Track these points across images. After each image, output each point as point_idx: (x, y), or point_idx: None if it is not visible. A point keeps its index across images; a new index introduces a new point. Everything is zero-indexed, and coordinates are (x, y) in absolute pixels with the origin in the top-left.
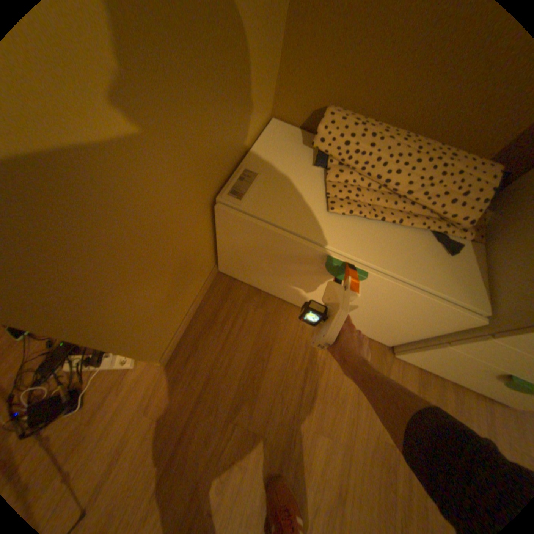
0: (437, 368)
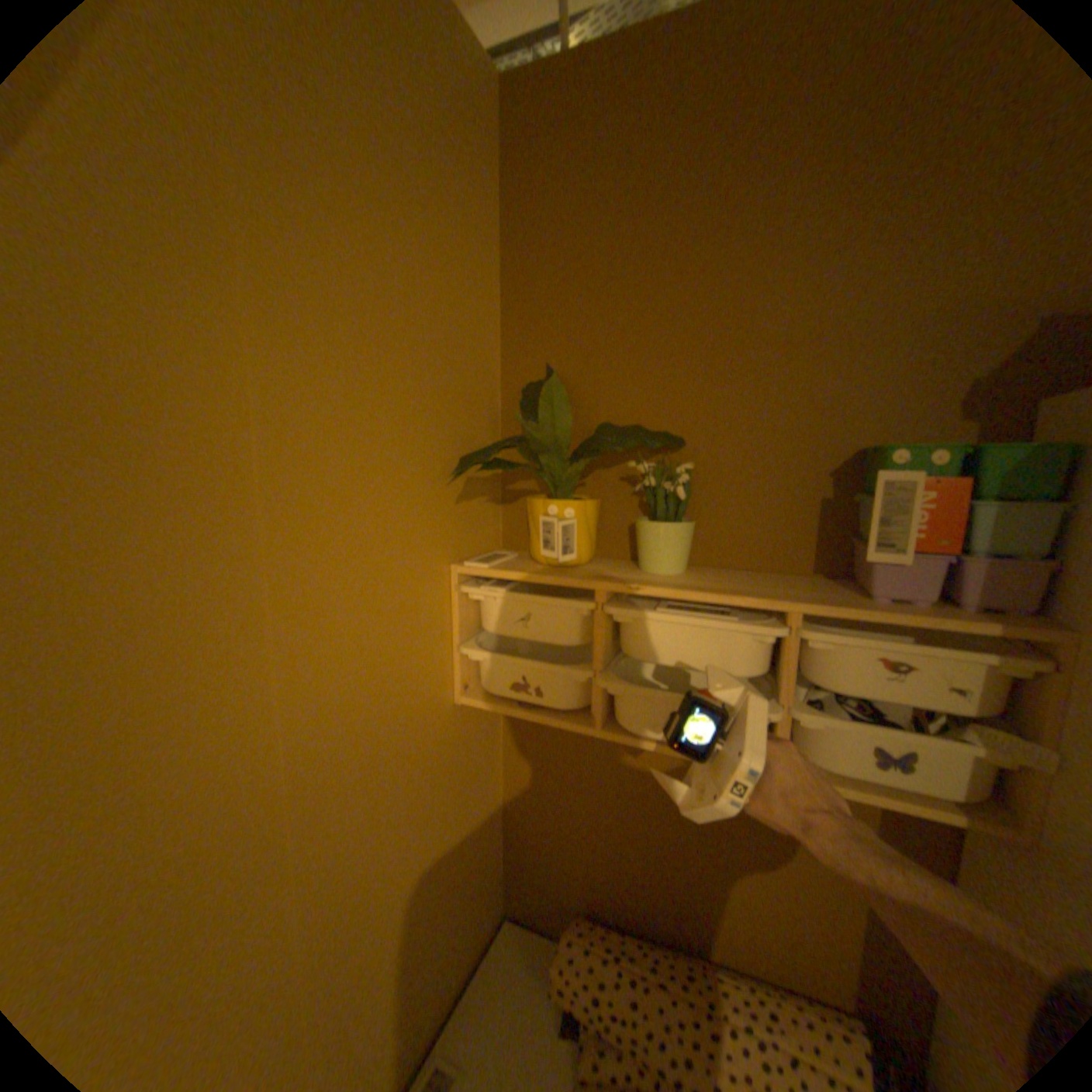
0: None
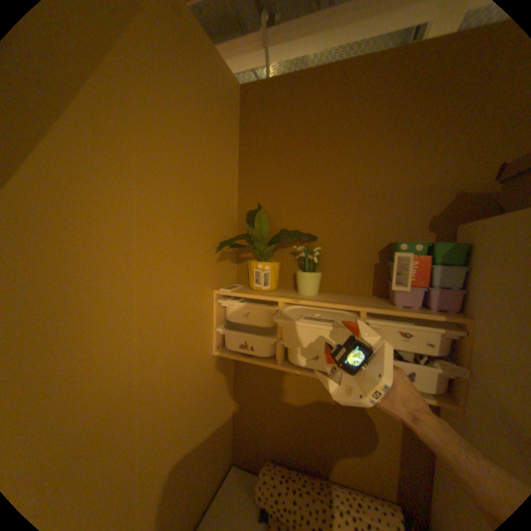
0: None
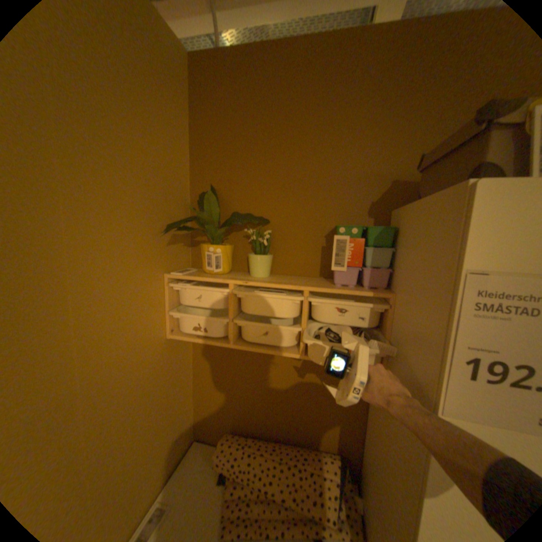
0: None
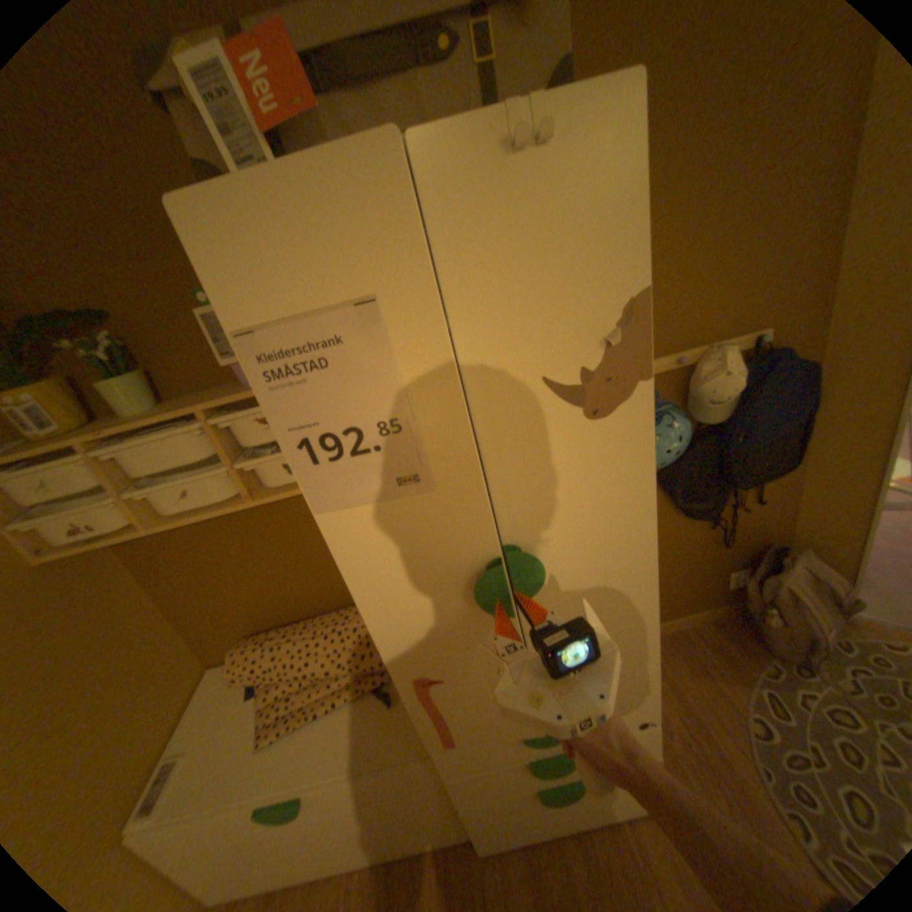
0: (523, 836)
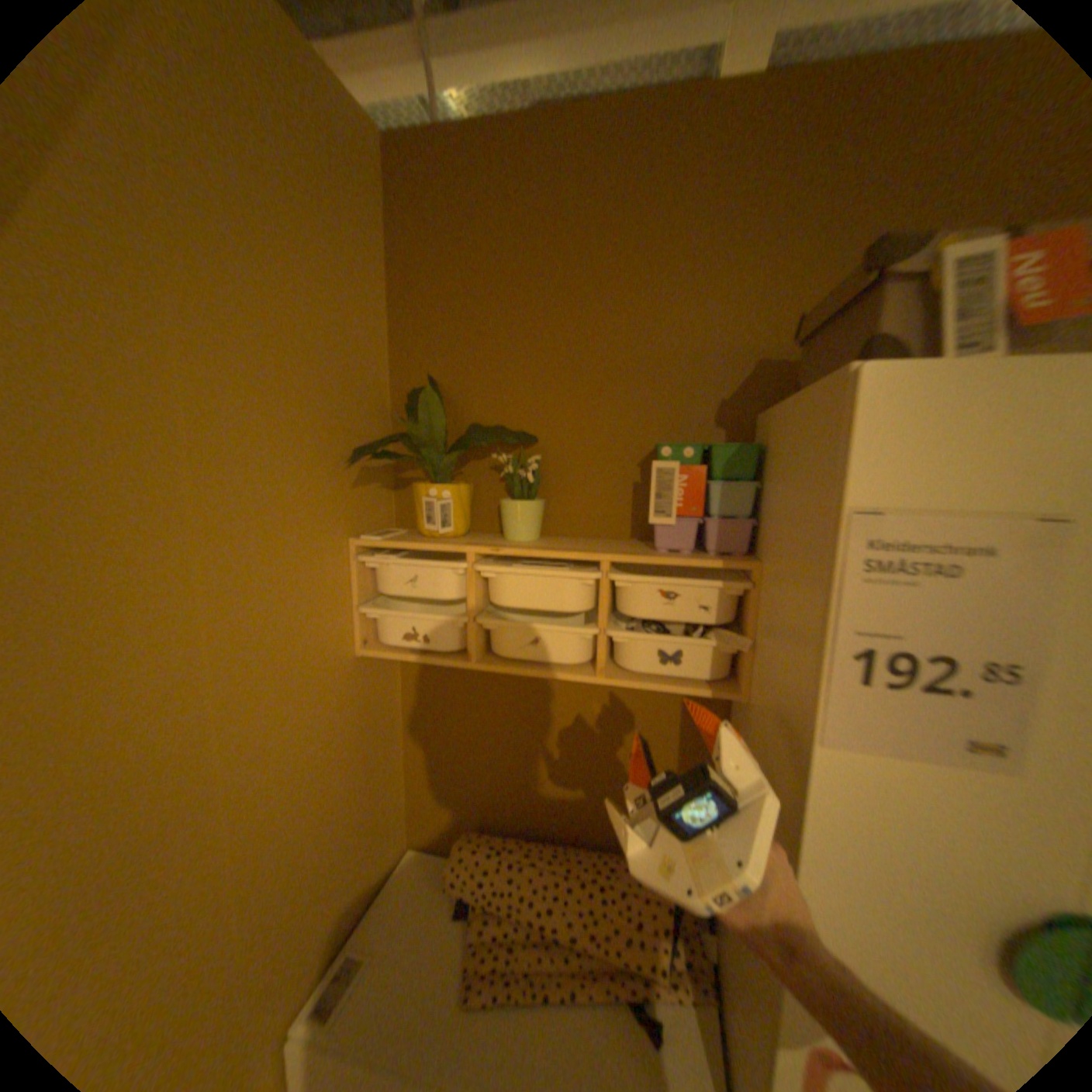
0: None
